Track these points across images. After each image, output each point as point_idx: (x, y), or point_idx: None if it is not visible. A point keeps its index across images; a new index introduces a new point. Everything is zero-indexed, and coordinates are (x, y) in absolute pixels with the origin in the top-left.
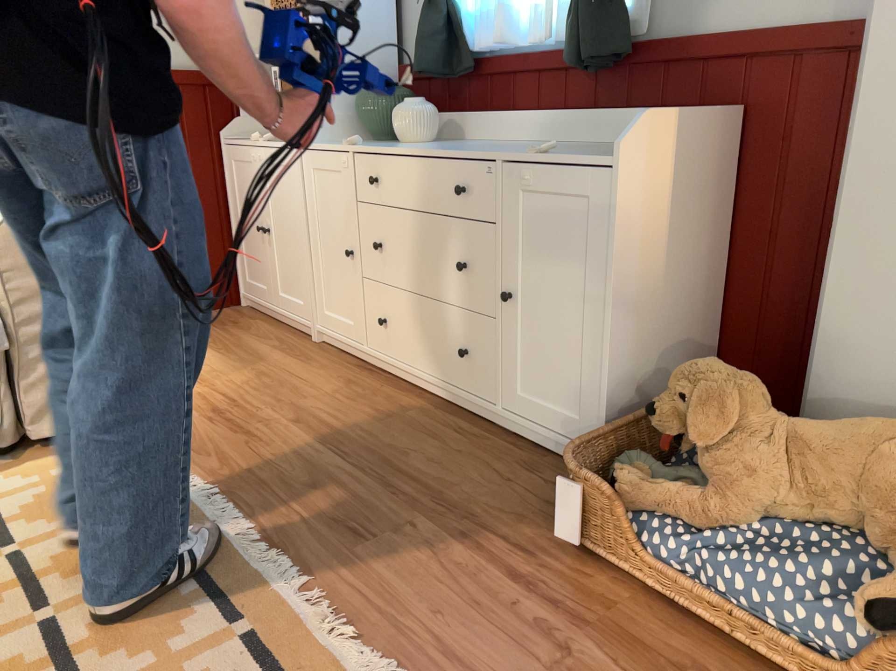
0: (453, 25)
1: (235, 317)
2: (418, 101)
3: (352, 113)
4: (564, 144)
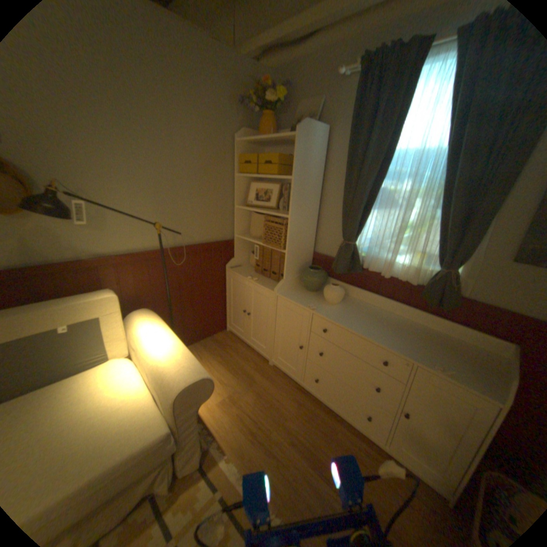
0: (354, 252)
1: (227, 340)
2: (338, 286)
3: (296, 274)
4: (410, 321)
